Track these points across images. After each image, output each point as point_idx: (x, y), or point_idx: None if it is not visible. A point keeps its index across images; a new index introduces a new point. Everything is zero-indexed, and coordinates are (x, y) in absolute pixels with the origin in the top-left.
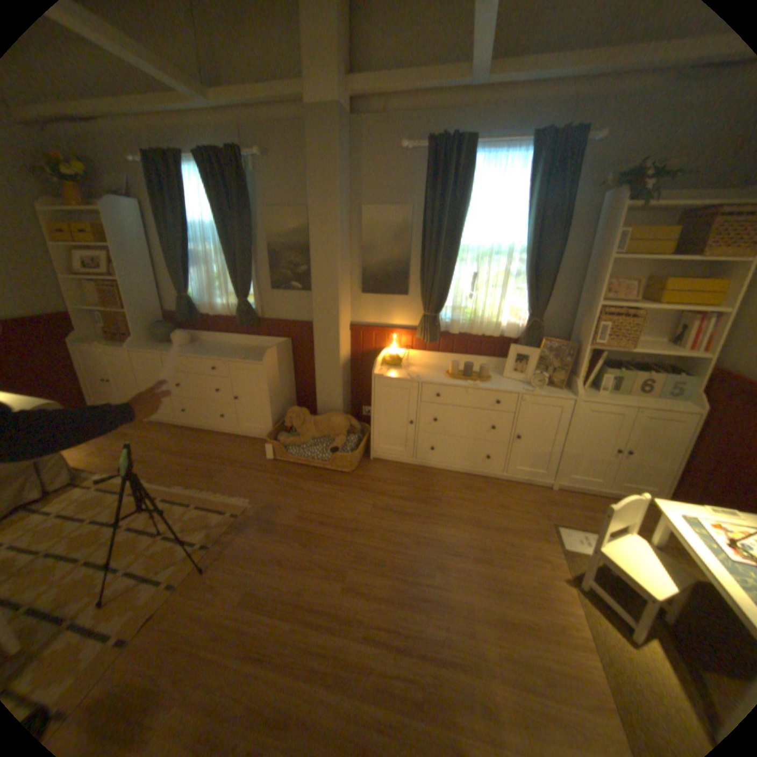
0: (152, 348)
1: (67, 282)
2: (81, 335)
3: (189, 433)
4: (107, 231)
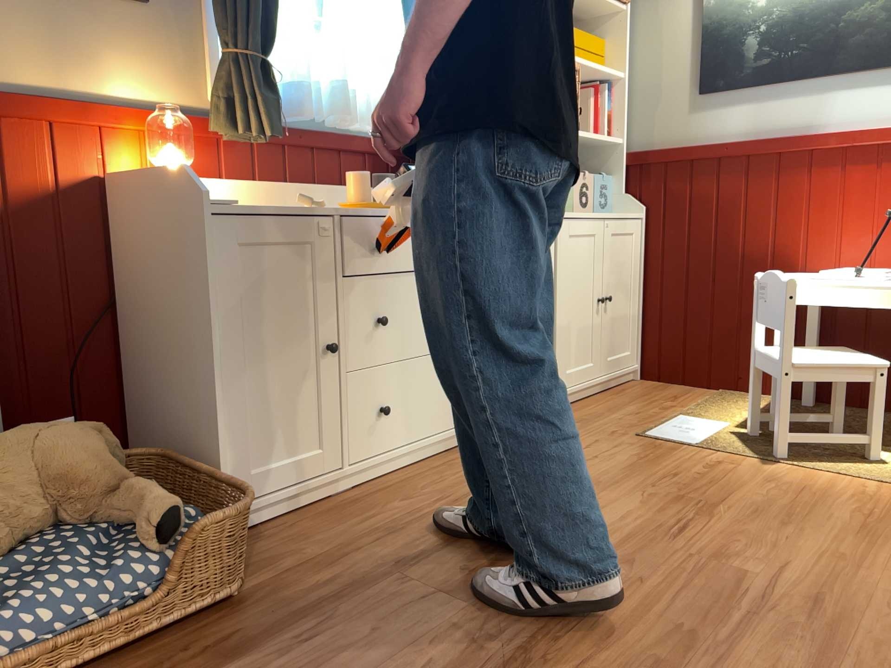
0: None
1: None
2: None
3: None
4: None
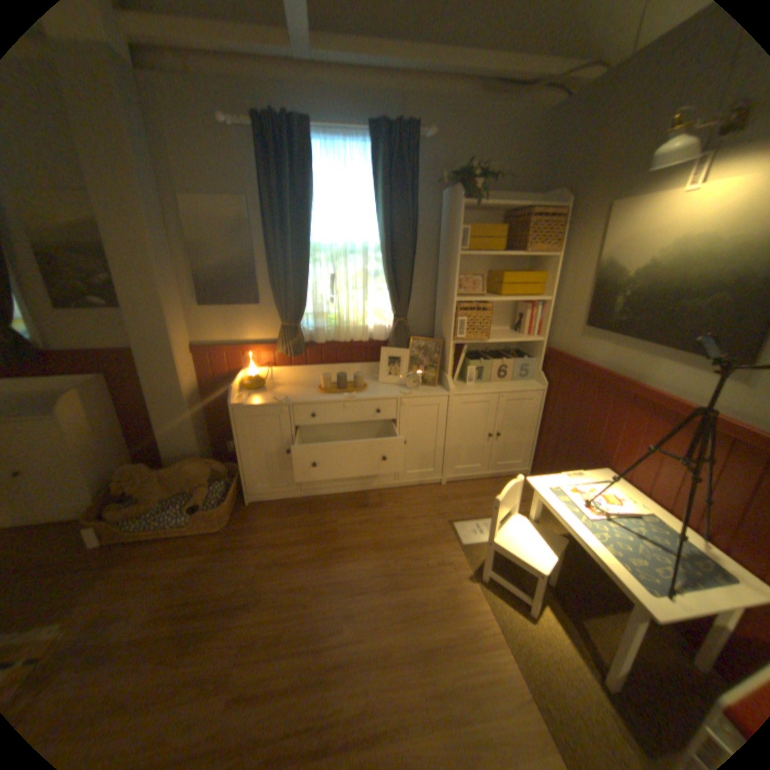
0: None
1: None
2: None
3: None
4: None
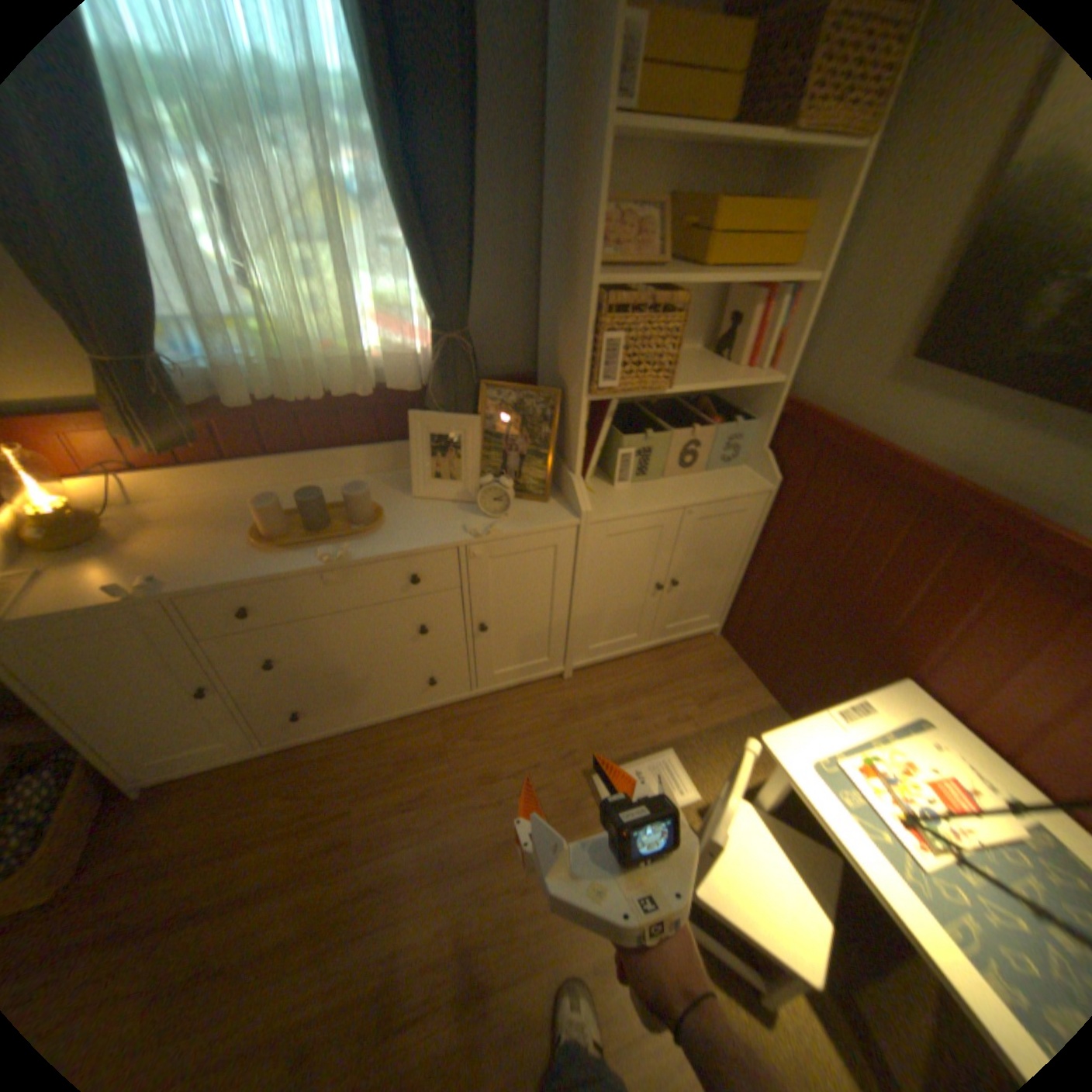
0: None
1: None
2: None
3: None
4: None
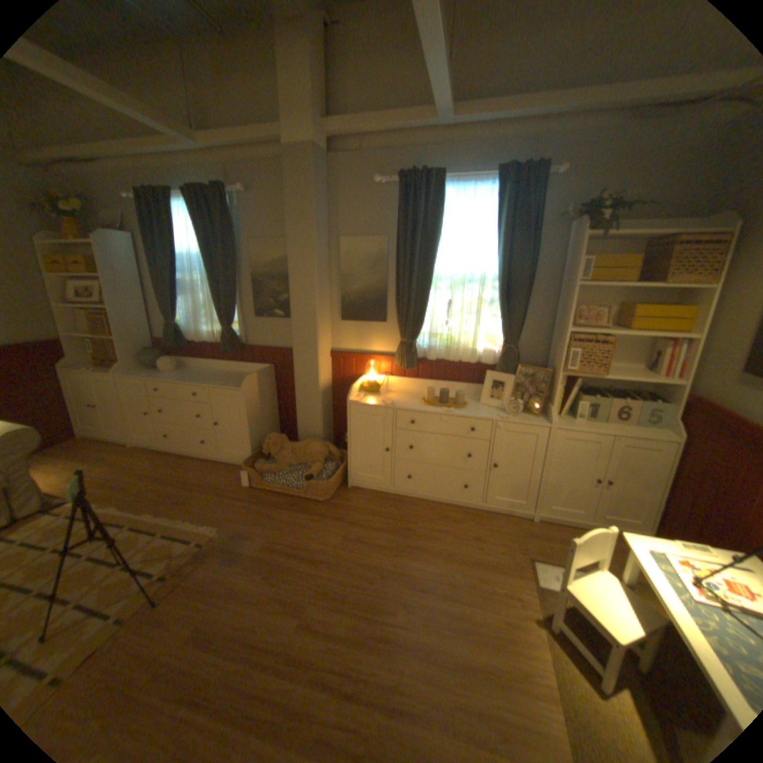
0: (138, 375)
1: (61, 311)
2: (72, 362)
3: (170, 459)
4: (100, 262)
